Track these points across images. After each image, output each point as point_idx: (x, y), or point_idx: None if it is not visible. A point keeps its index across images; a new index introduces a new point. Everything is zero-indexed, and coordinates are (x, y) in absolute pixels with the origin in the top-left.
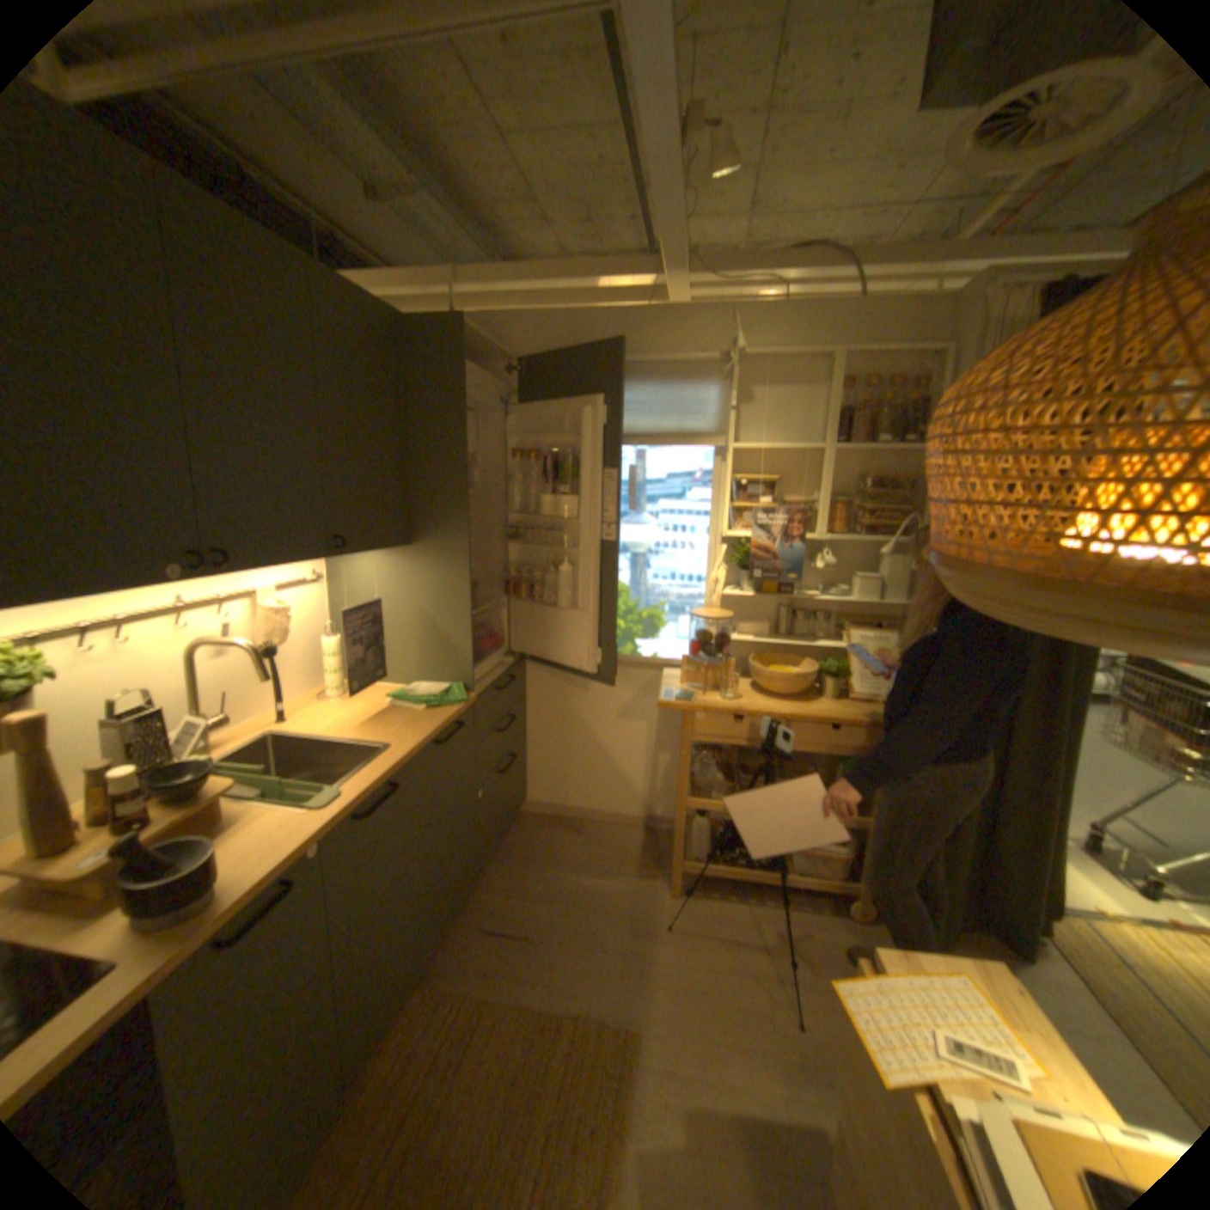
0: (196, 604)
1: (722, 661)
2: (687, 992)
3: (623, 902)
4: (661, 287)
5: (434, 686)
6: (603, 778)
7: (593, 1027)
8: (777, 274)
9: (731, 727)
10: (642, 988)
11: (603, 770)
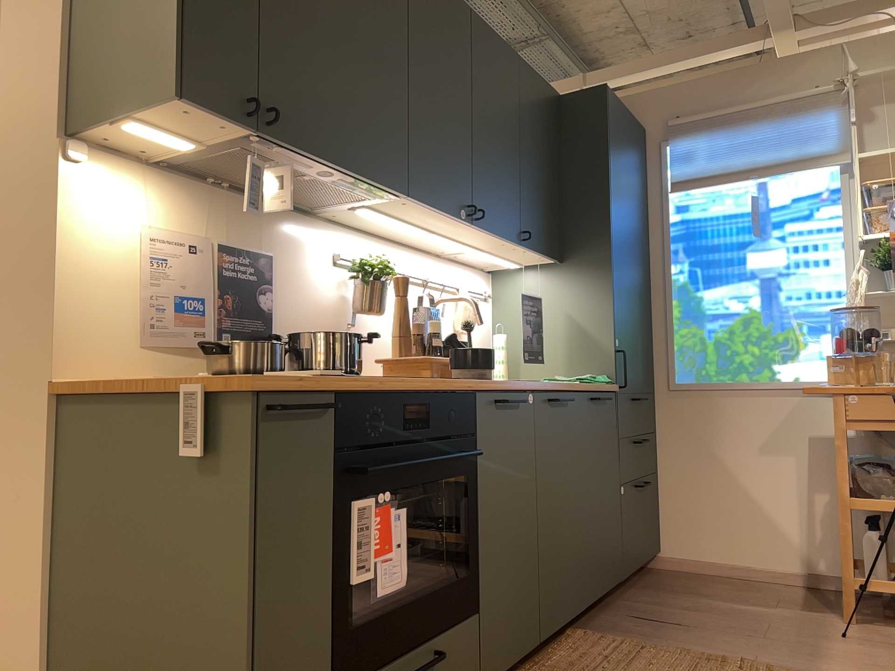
0: (431, 283)
1: (873, 354)
2: (871, 665)
3: (786, 618)
4: (766, 50)
5: (582, 377)
6: (749, 524)
7: (763, 664)
8: (880, 13)
9: (890, 407)
10: (816, 657)
11: (748, 513)
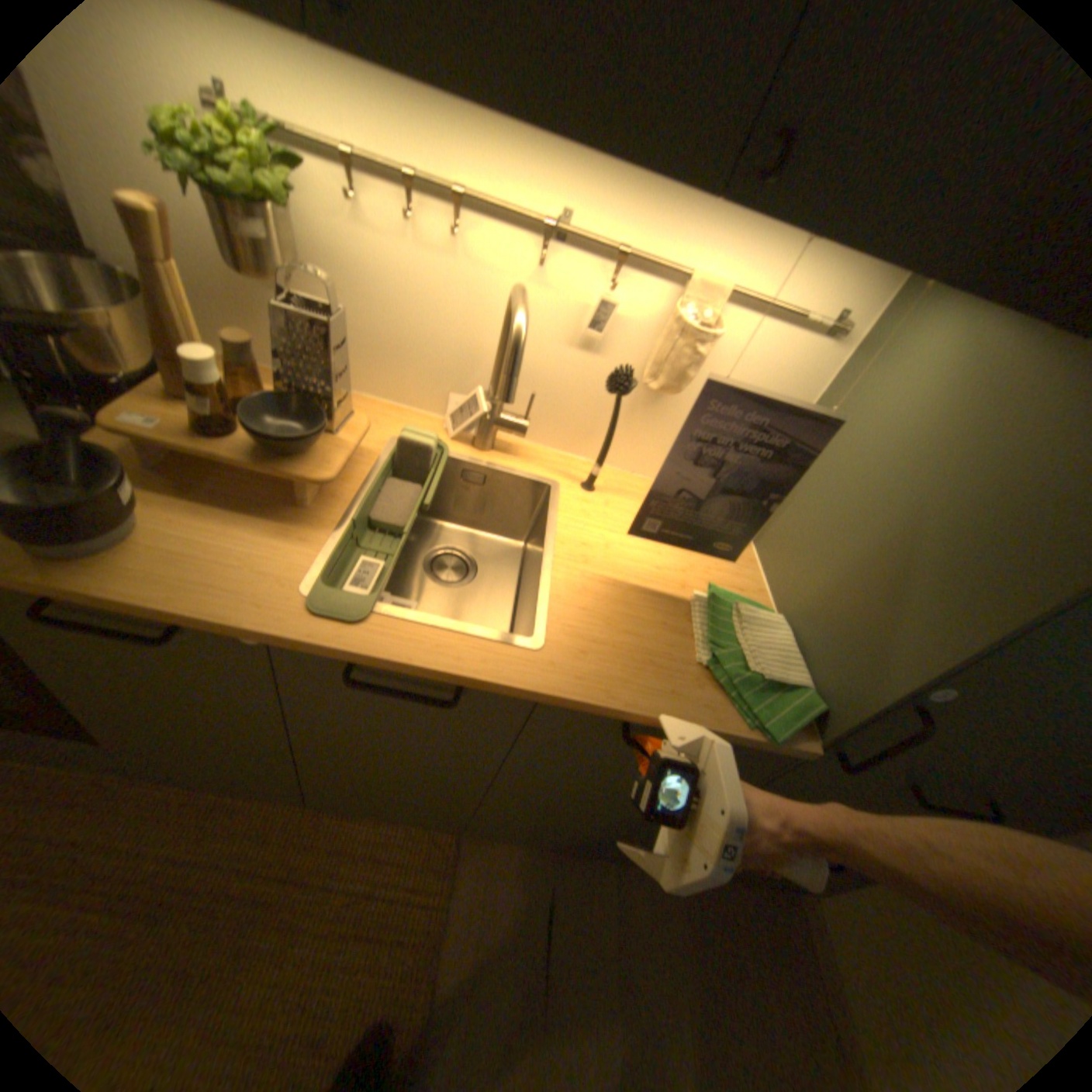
0: (590, 241)
1: None
2: None
3: None
4: None
5: (793, 655)
6: None
7: None
8: None
9: None
10: None
11: None
